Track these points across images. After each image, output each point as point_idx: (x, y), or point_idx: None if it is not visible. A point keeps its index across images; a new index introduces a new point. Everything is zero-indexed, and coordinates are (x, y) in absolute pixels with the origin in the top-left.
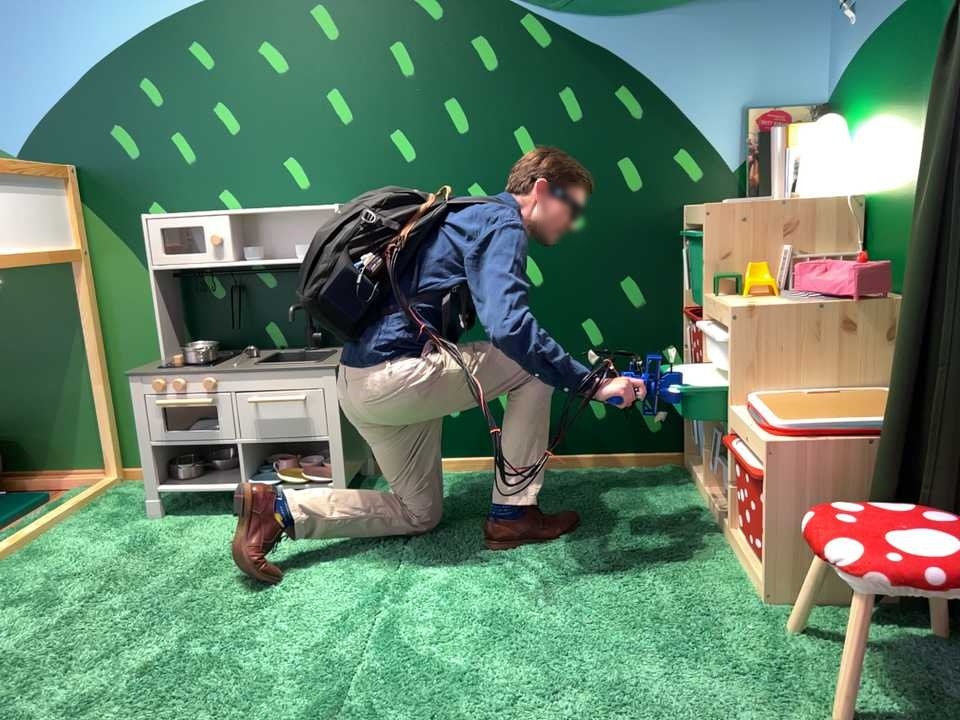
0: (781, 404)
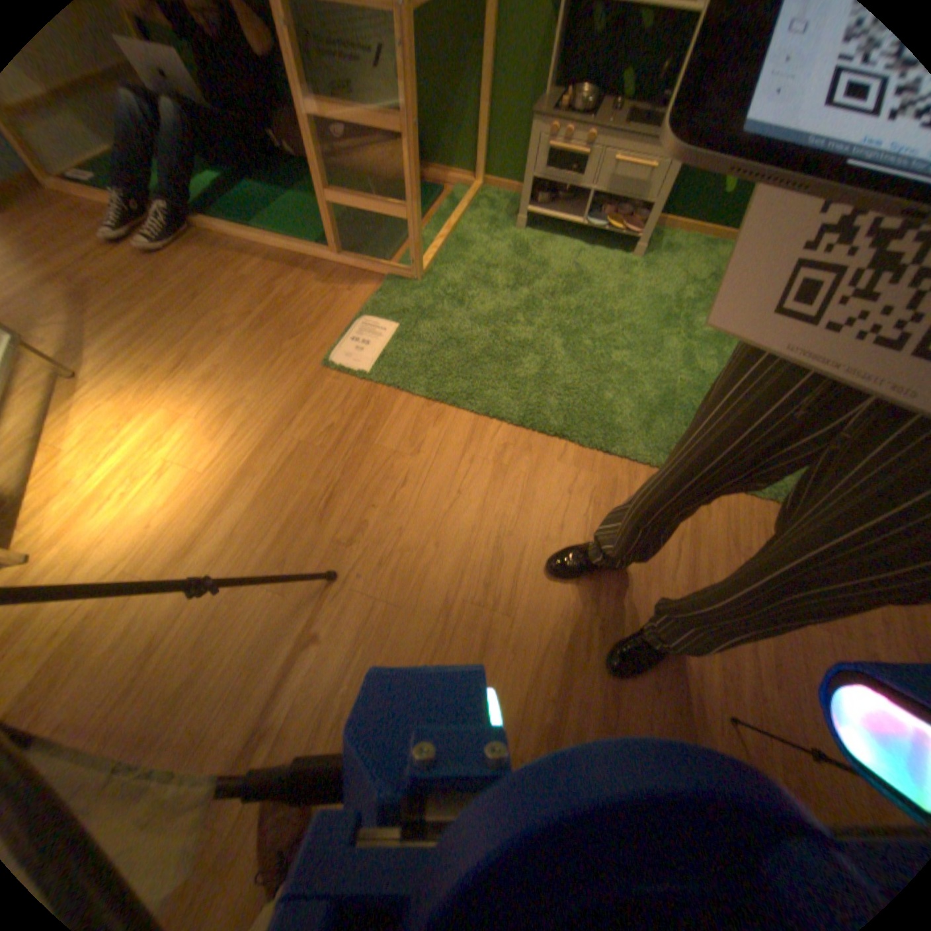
0: None
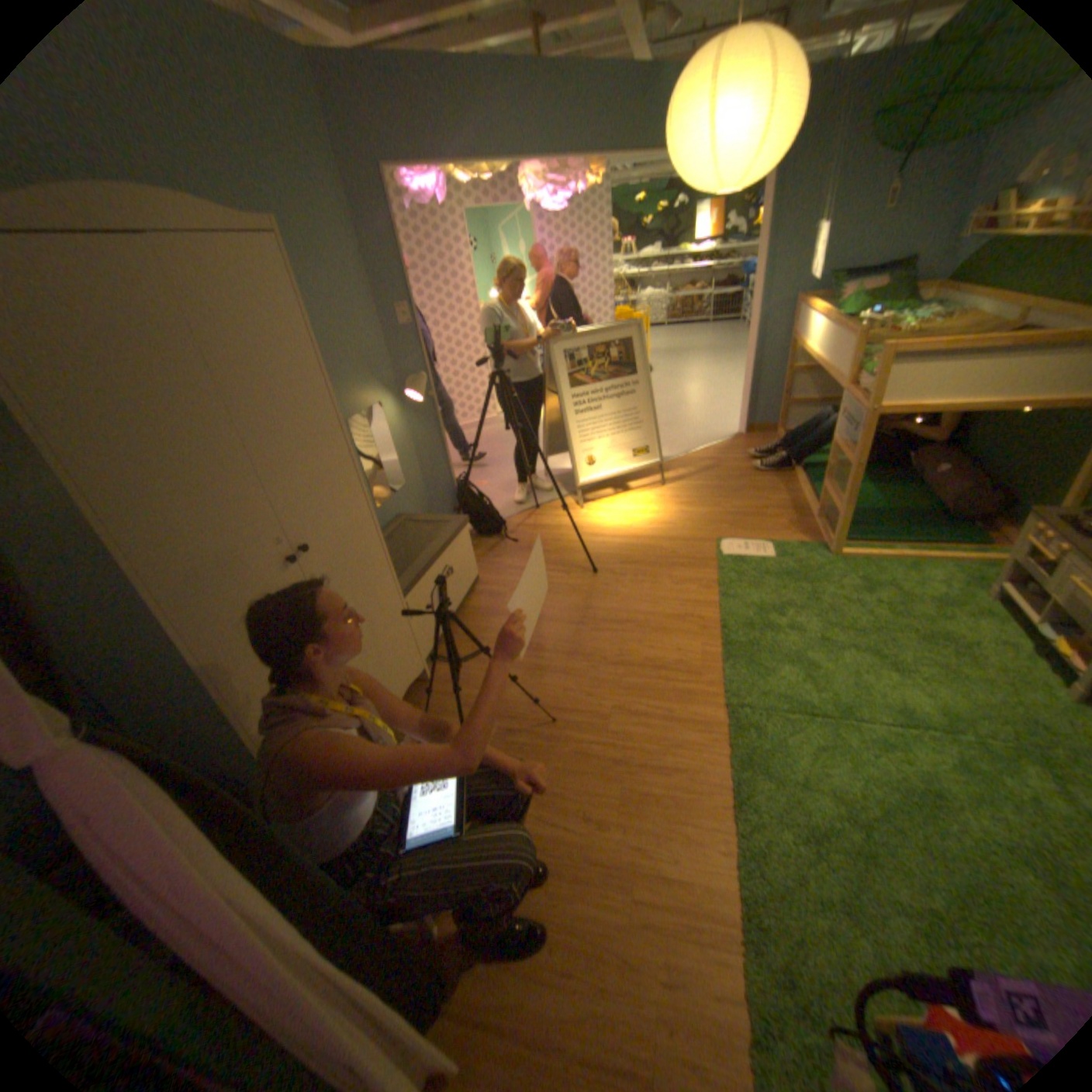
0: None
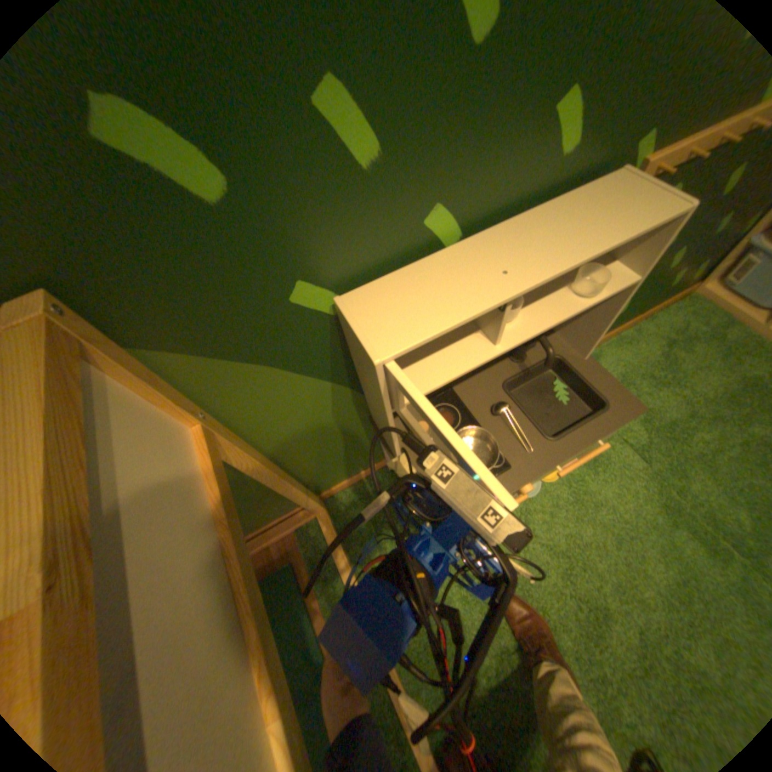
0: None
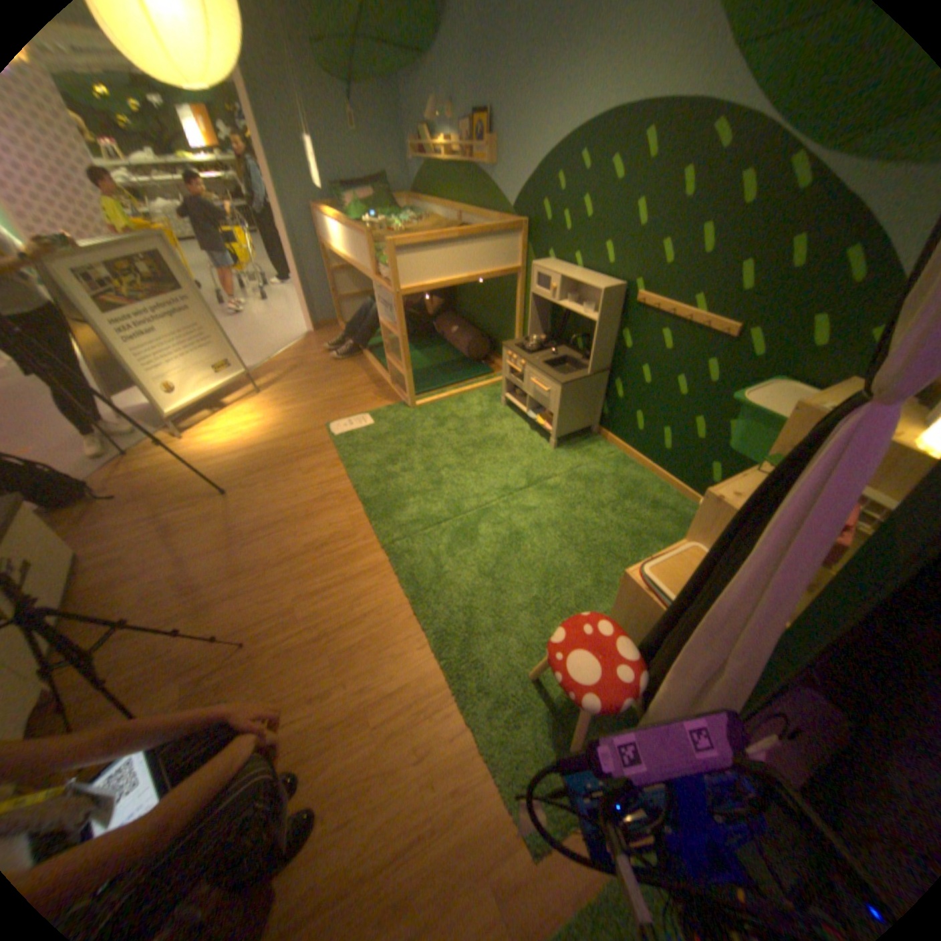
0: (684, 563)
